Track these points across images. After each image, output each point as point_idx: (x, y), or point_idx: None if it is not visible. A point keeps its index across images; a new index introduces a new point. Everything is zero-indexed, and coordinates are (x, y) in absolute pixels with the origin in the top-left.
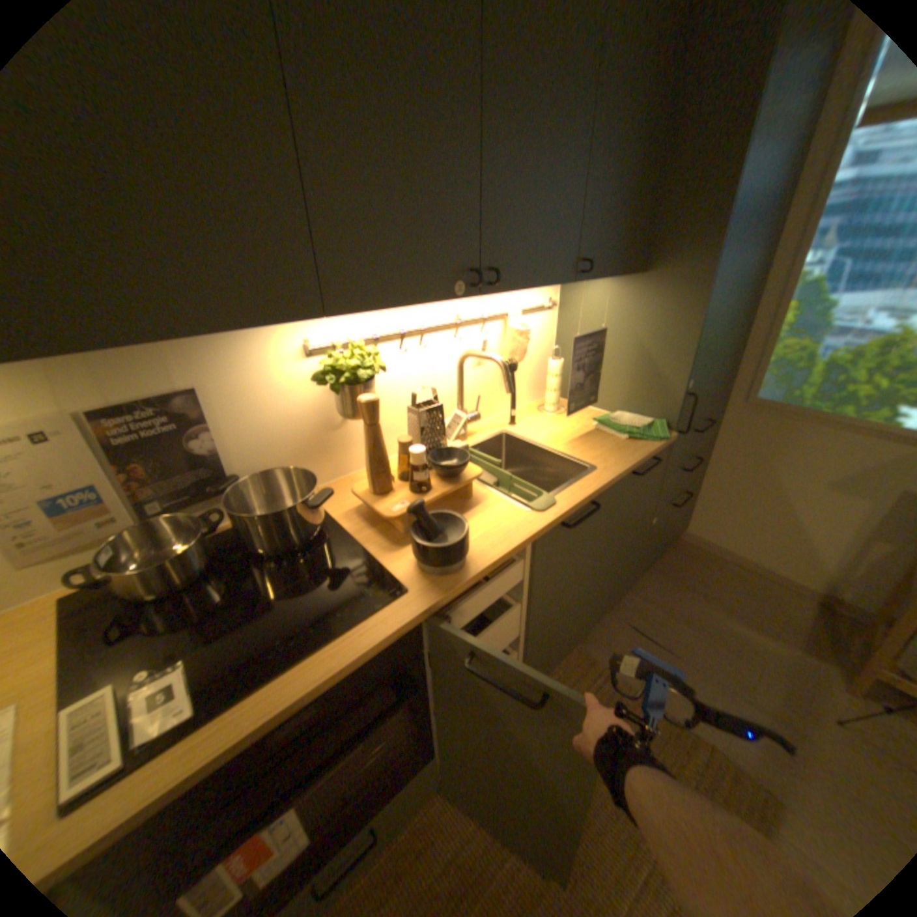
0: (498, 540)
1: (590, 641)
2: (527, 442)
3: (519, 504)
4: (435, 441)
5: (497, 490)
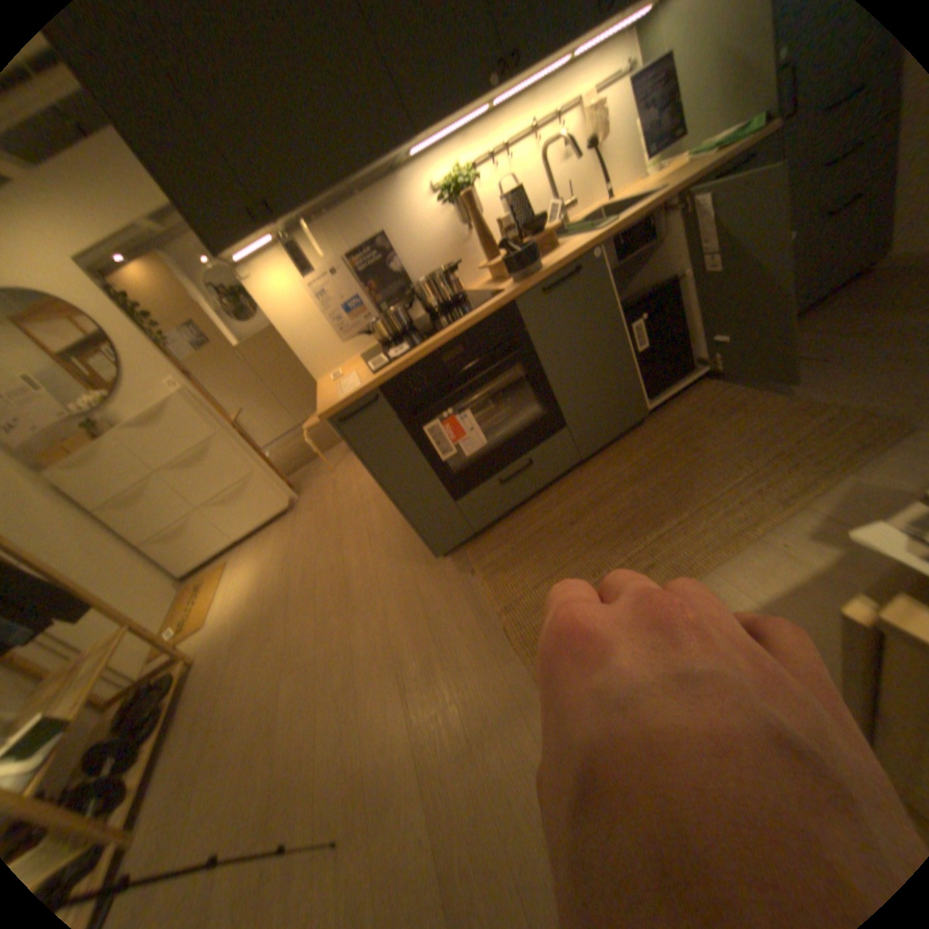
0: (565, 251)
1: (731, 374)
2: (618, 199)
3: (589, 231)
4: (526, 215)
5: (577, 233)
